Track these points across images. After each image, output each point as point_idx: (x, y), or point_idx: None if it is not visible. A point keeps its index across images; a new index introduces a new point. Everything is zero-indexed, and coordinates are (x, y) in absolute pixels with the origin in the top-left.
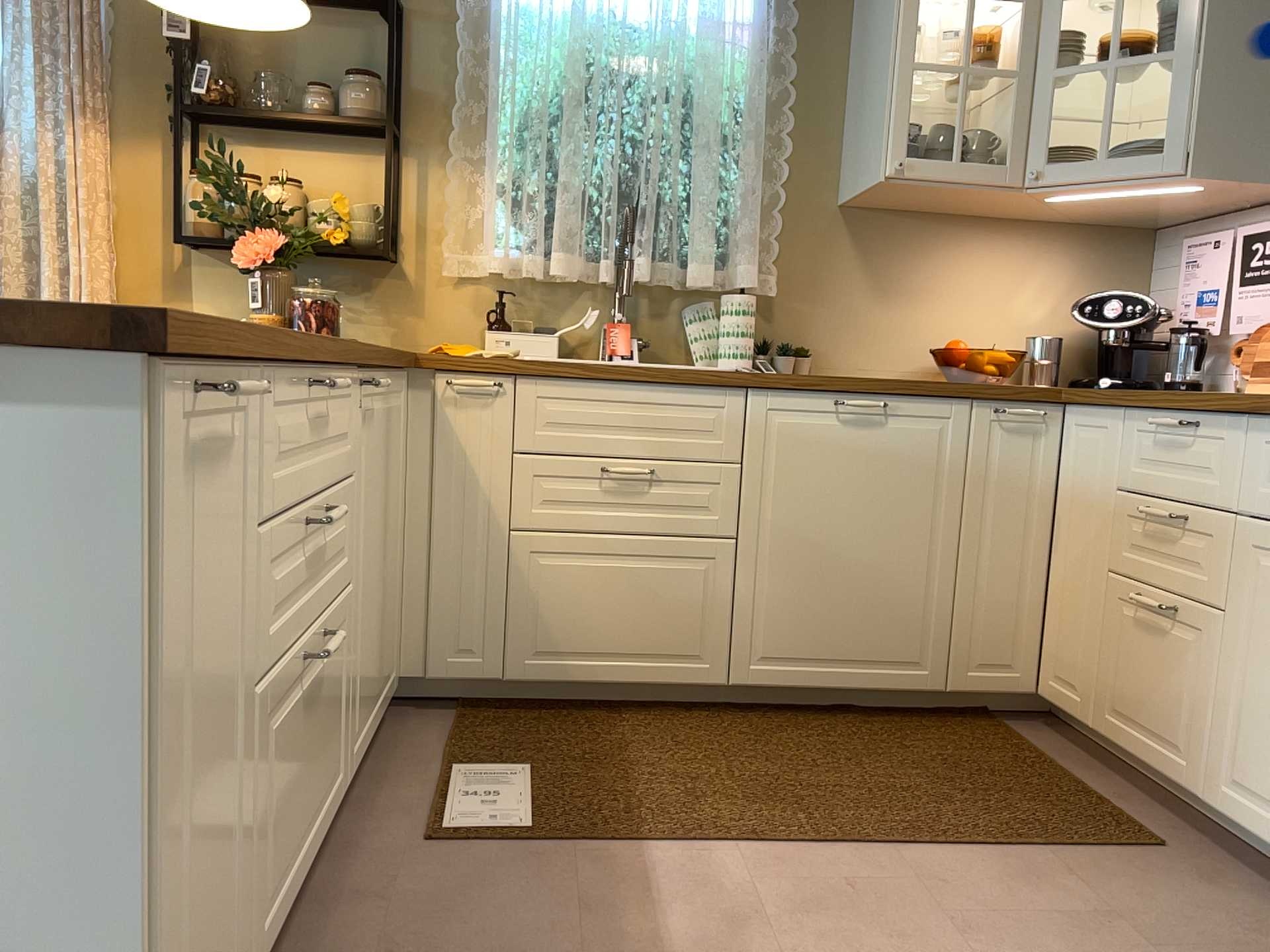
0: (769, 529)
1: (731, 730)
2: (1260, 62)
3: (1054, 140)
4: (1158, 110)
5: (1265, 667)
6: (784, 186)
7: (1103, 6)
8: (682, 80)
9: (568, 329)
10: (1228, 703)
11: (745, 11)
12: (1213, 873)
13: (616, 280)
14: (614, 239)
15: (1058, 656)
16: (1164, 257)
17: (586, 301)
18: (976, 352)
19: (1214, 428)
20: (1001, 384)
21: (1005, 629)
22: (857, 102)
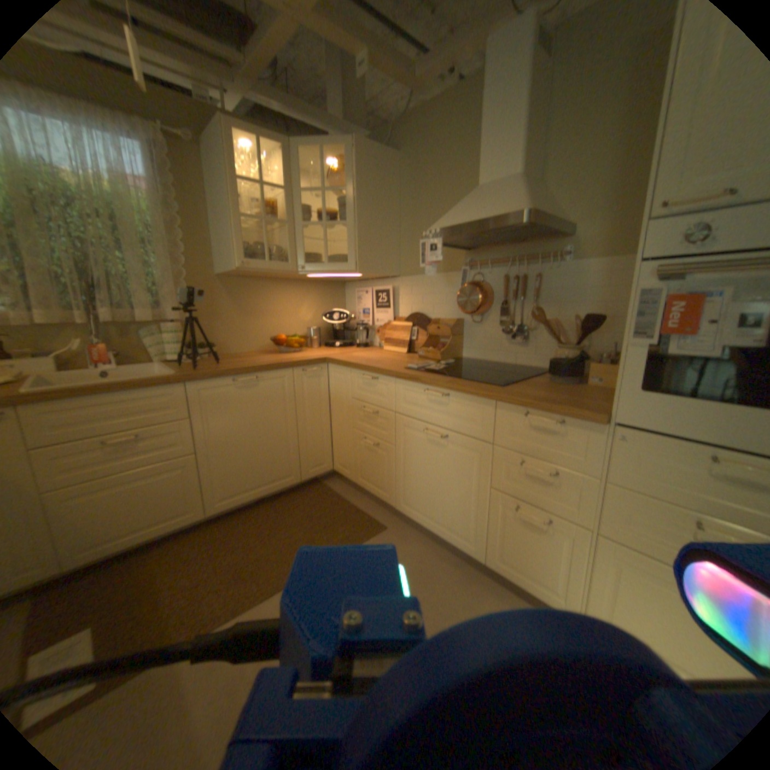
0: (209, 446)
1: (209, 541)
2: (373, 229)
3: (303, 247)
4: (338, 237)
5: (408, 465)
6: (181, 267)
7: (313, 192)
8: (102, 207)
9: (55, 354)
10: (398, 477)
11: (136, 170)
12: (401, 534)
13: (85, 323)
14: (77, 298)
15: (337, 457)
16: (347, 294)
17: (66, 335)
18: (286, 336)
19: (382, 380)
20: (301, 359)
21: (317, 452)
22: (212, 226)
